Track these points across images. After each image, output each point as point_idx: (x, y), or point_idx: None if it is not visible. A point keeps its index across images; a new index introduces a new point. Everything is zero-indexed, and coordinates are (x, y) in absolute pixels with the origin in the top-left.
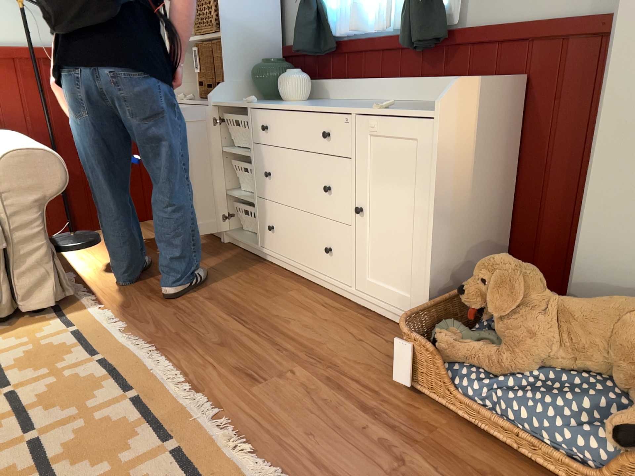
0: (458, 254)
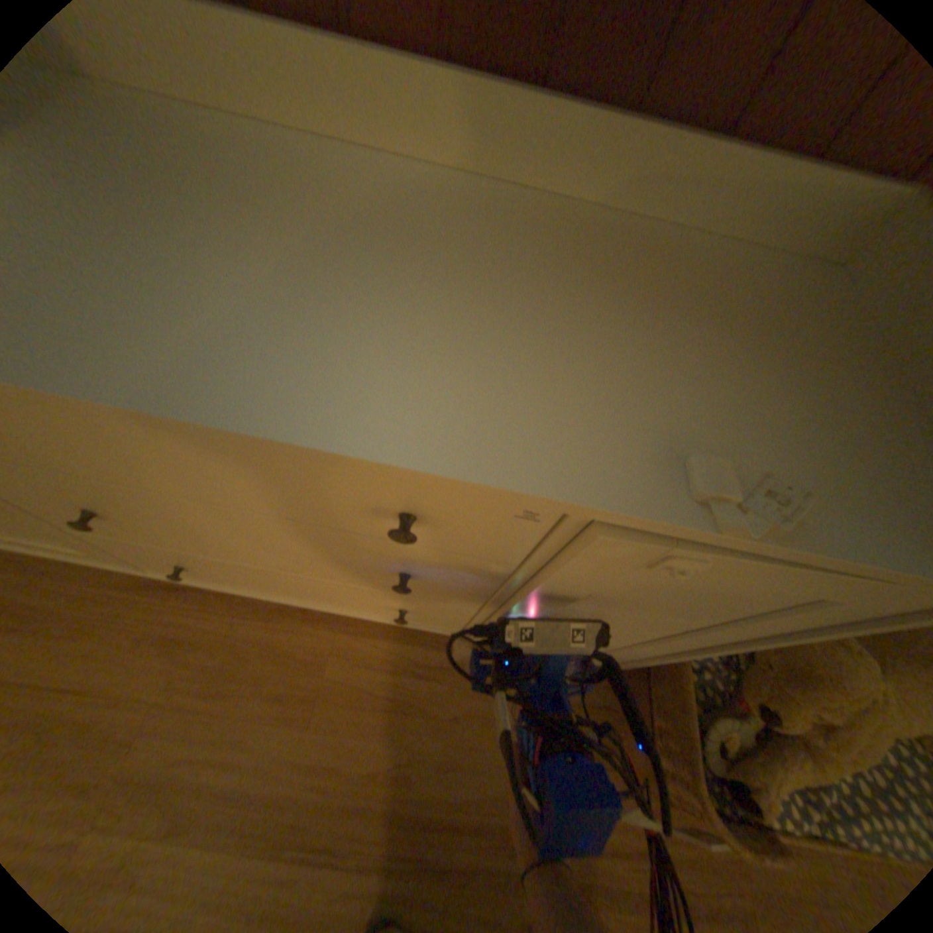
0: None
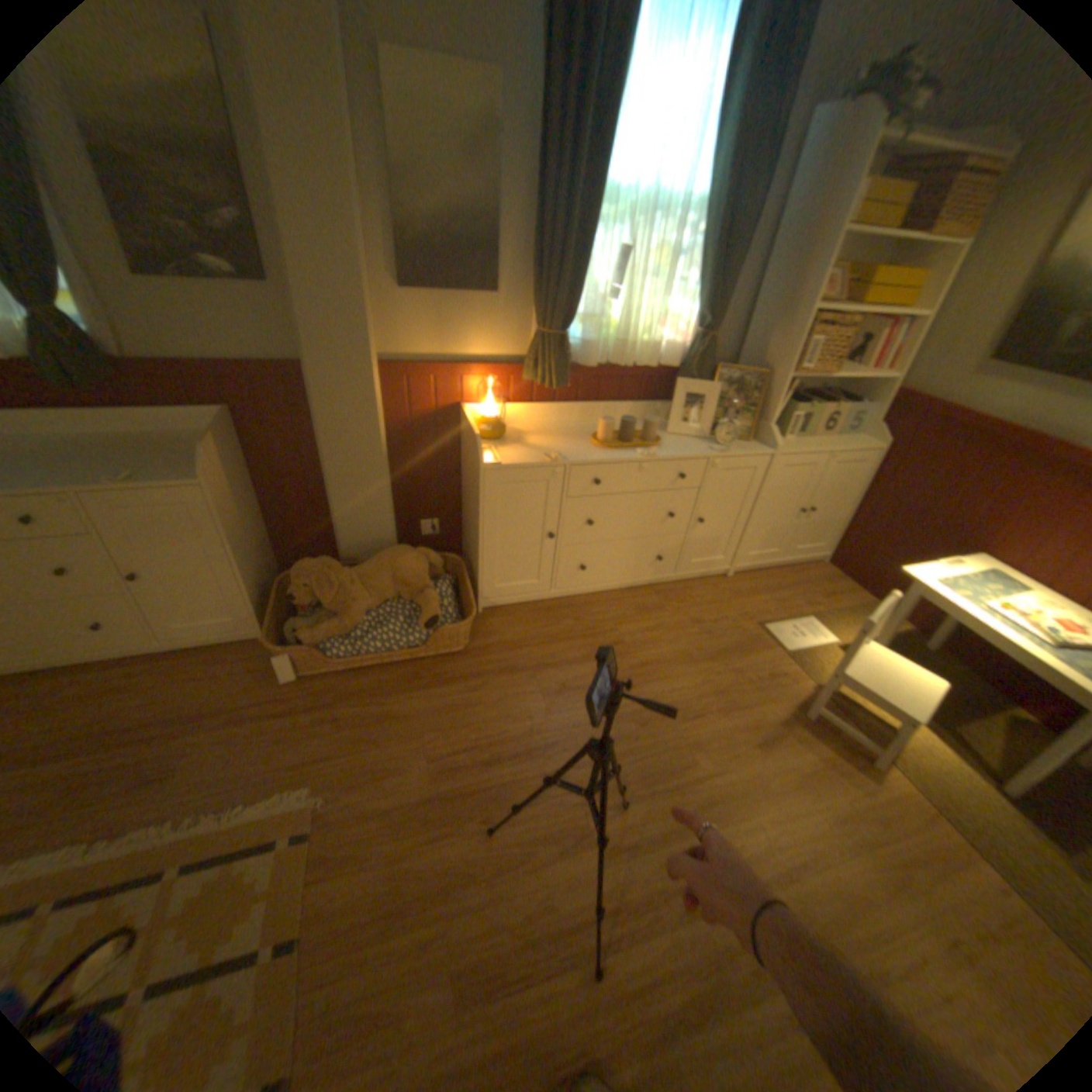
0: (251, 568)
